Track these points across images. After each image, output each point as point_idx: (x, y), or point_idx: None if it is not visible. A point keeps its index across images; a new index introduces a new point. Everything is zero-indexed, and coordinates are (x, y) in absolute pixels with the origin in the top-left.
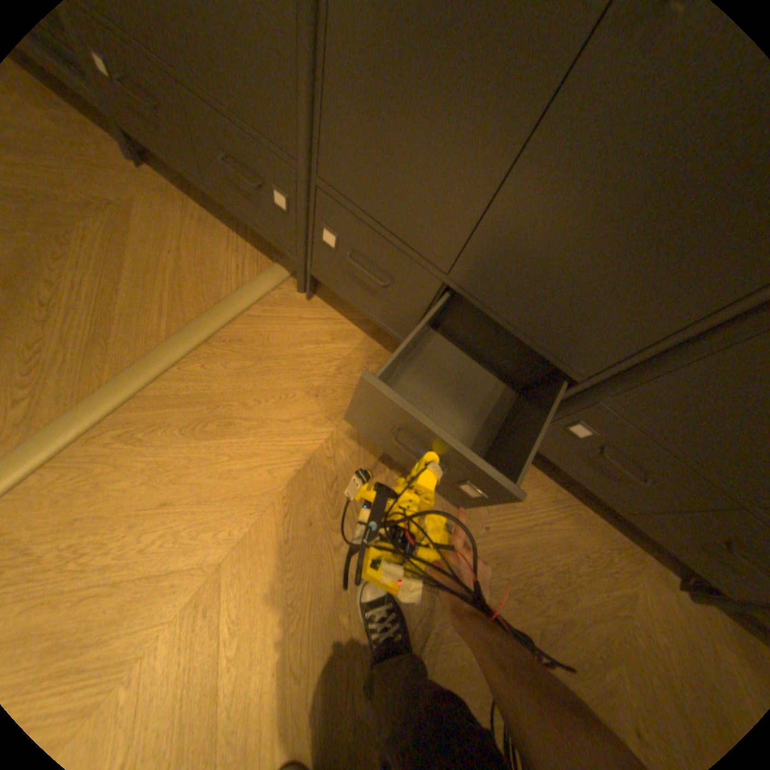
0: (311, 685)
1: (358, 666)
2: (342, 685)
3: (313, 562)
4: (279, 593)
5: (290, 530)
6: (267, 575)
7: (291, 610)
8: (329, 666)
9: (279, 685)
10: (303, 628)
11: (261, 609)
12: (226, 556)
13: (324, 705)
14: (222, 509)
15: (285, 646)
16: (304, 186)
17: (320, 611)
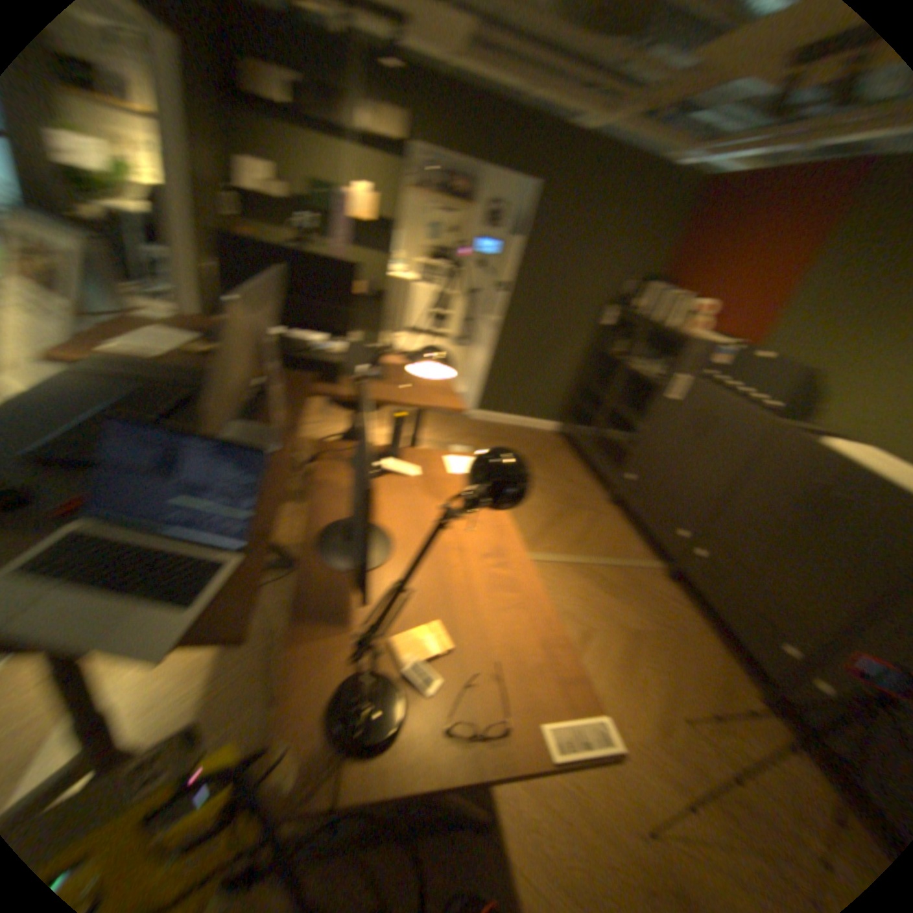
0: (620, 697)
1: (644, 713)
2: (634, 711)
3: (637, 663)
4: (618, 659)
5: (631, 645)
6: (615, 650)
7: (621, 668)
8: (630, 699)
9: (607, 684)
10: (624, 678)
11: (608, 657)
12: (601, 631)
13: (623, 708)
14: (605, 617)
15: (614, 676)
16: (701, 532)
17: (634, 680)
